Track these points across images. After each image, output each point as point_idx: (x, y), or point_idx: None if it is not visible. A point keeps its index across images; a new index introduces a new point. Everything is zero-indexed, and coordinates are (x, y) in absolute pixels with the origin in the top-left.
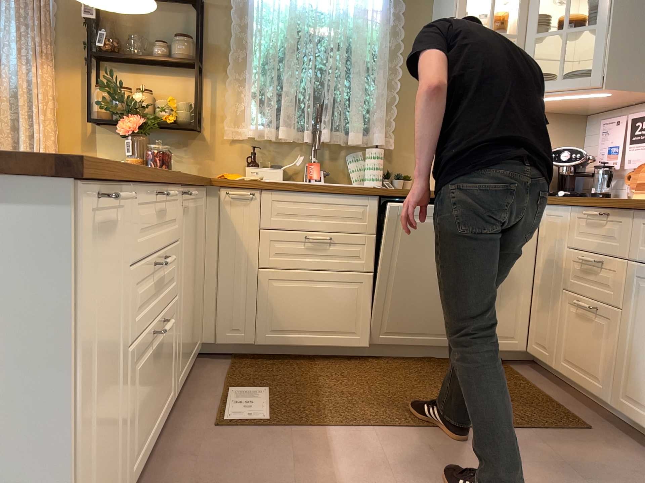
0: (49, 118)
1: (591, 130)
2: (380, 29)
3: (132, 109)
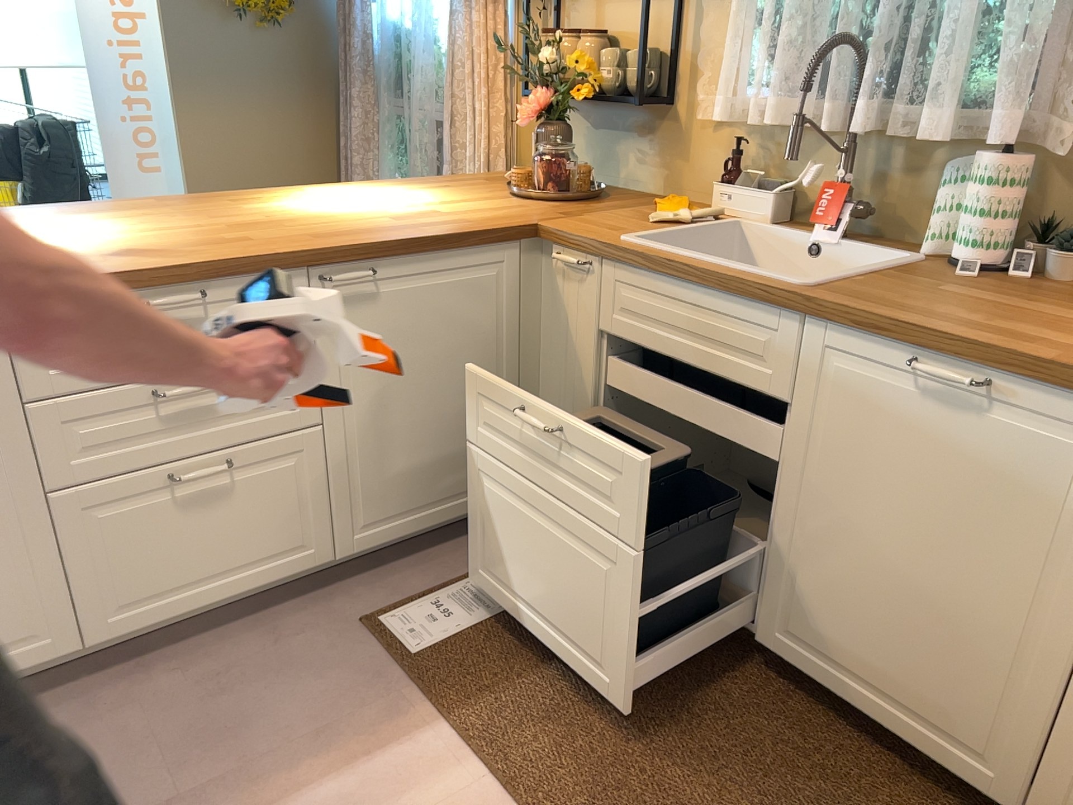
0: (493, 90)
1: None
2: None
3: (539, 78)
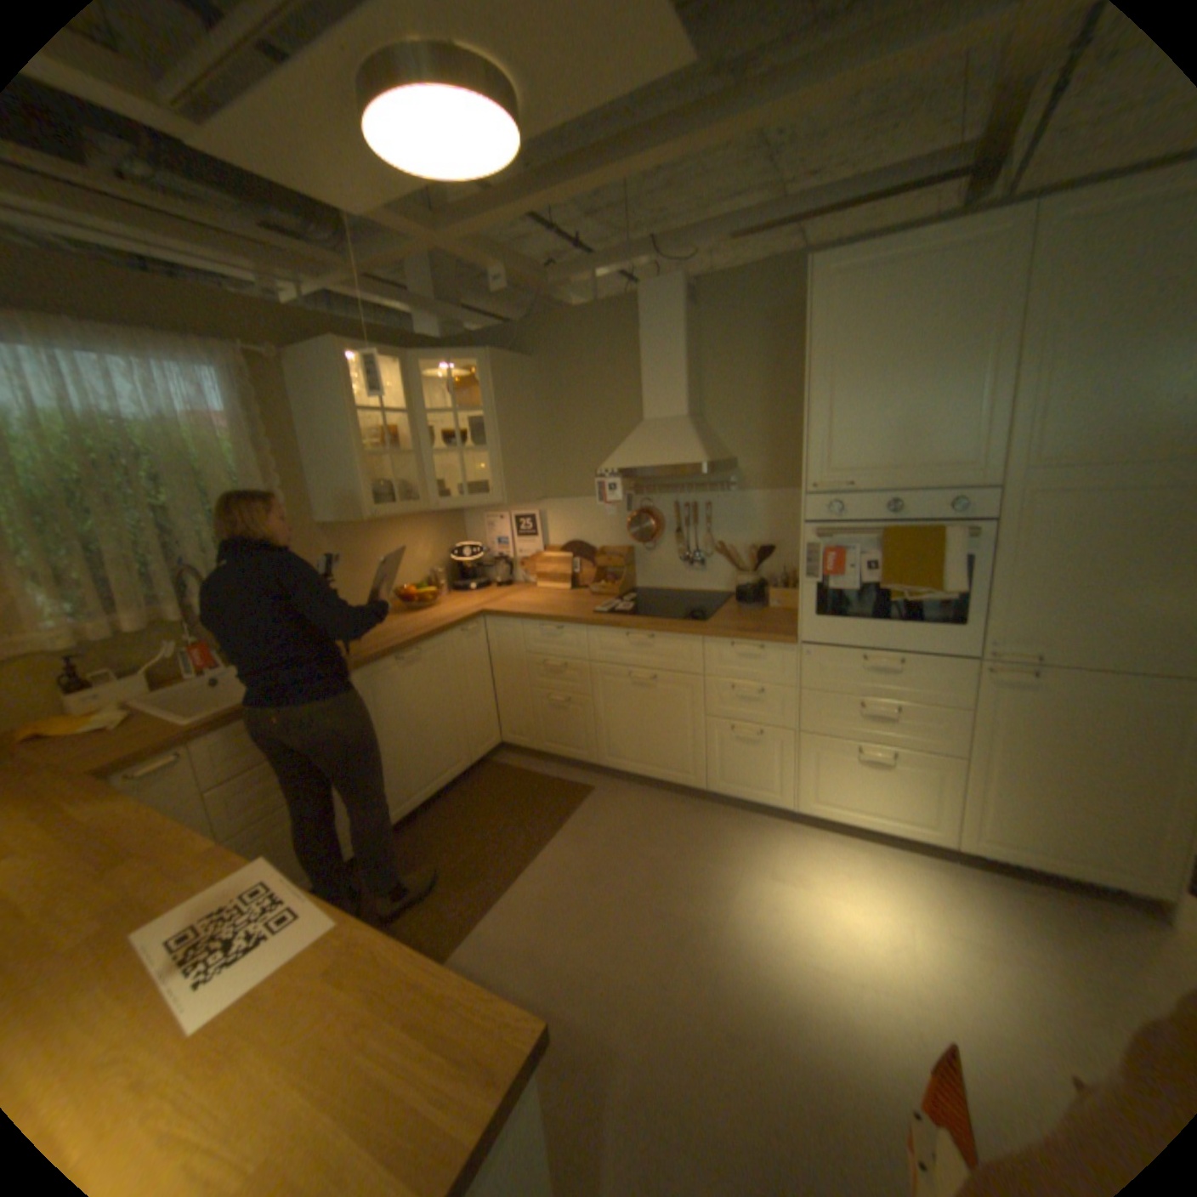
0: None
1: (468, 518)
2: (231, 444)
3: None
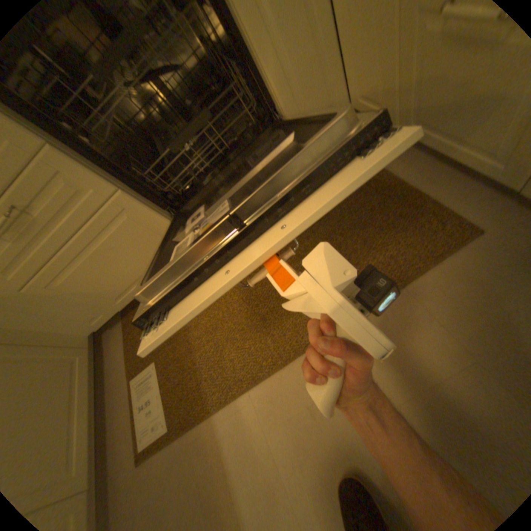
0: None
1: None
2: None
3: None
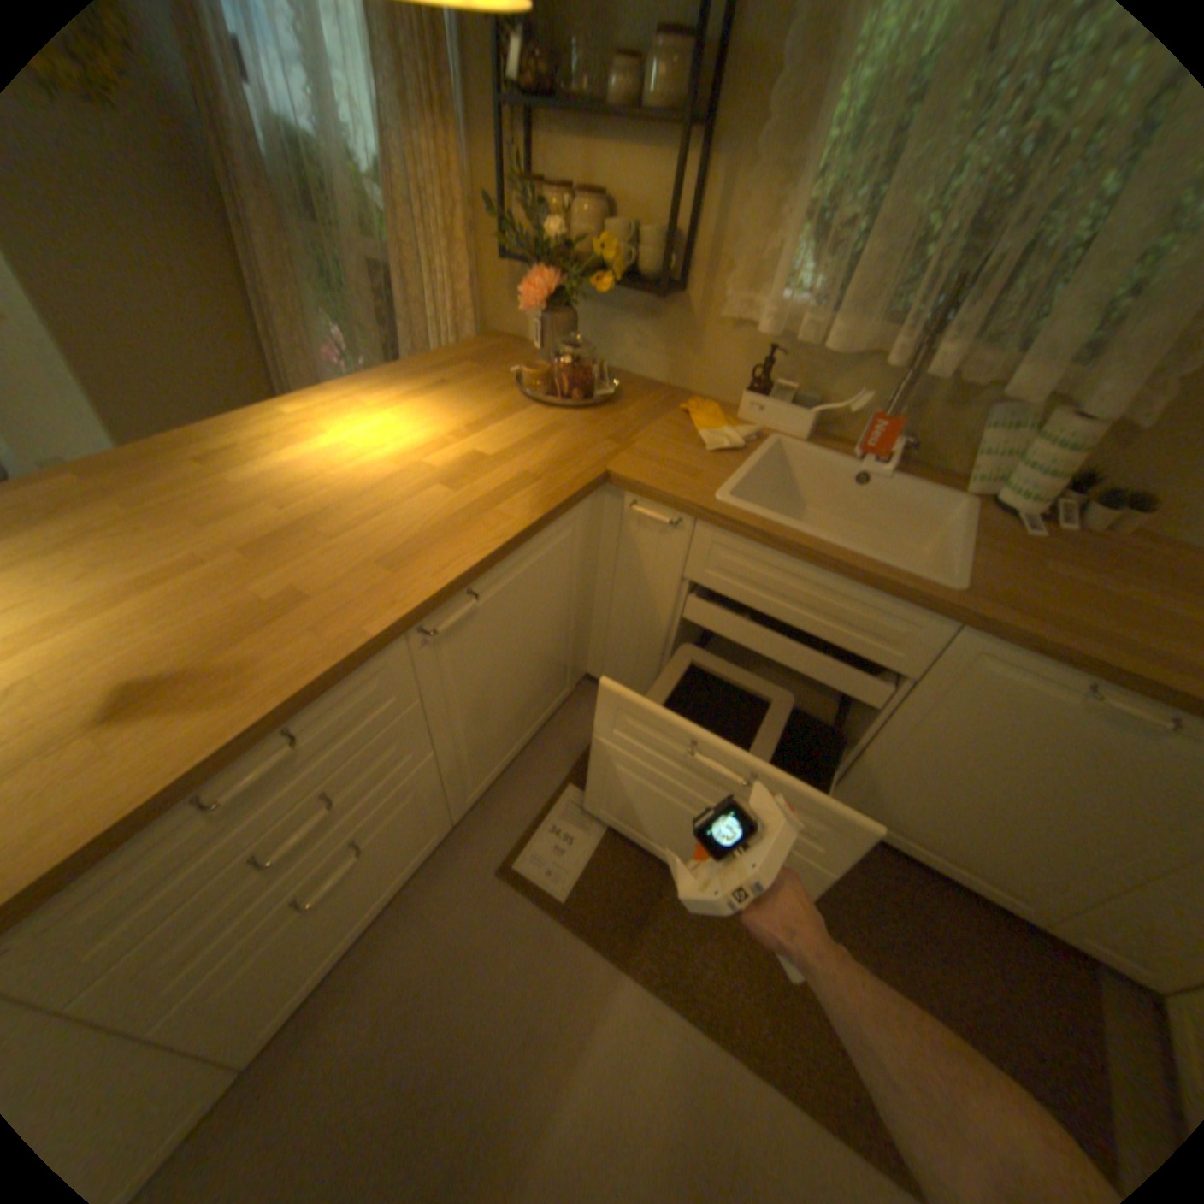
0: (453, 237)
1: None
2: None
3: (543, 251)
